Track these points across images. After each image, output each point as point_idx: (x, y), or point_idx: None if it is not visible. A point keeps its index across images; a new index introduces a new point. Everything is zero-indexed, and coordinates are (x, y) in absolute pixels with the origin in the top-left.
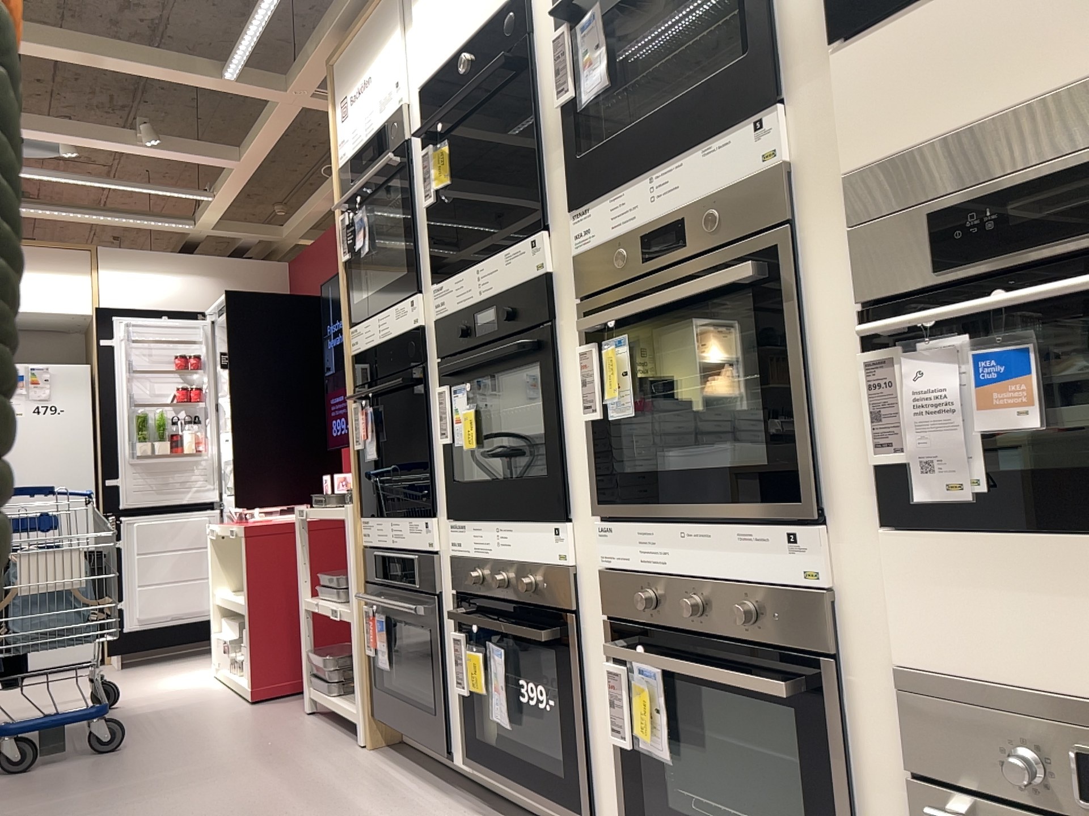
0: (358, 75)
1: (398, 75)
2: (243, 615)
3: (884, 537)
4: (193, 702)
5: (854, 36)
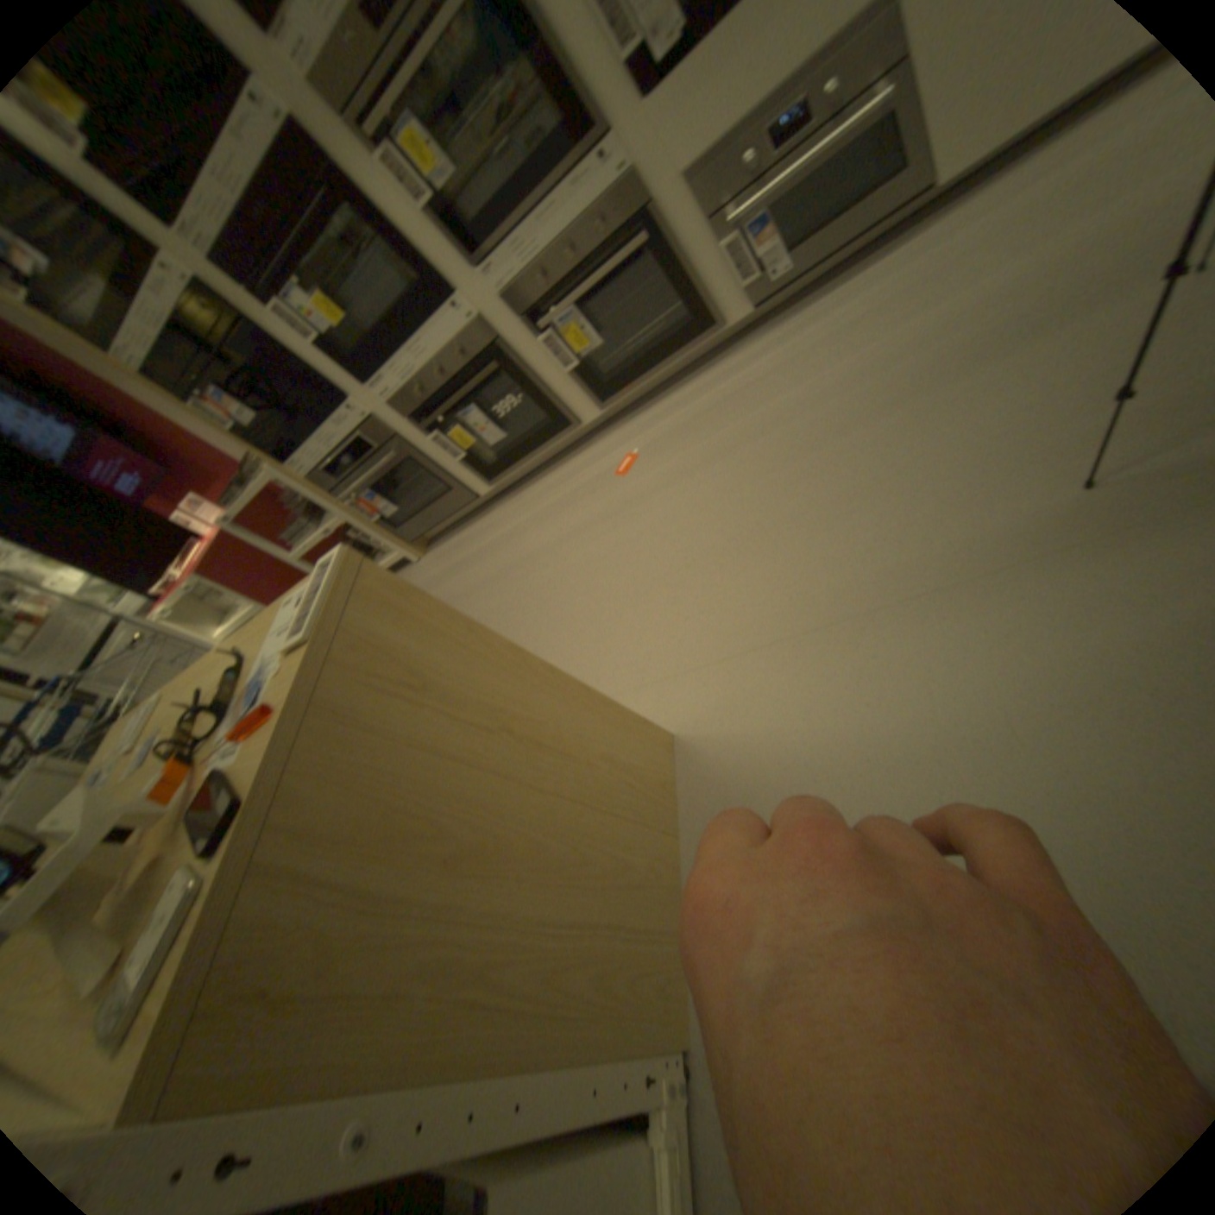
0: None
1: None
2: None
3: (644, 102)
4: None
5: None
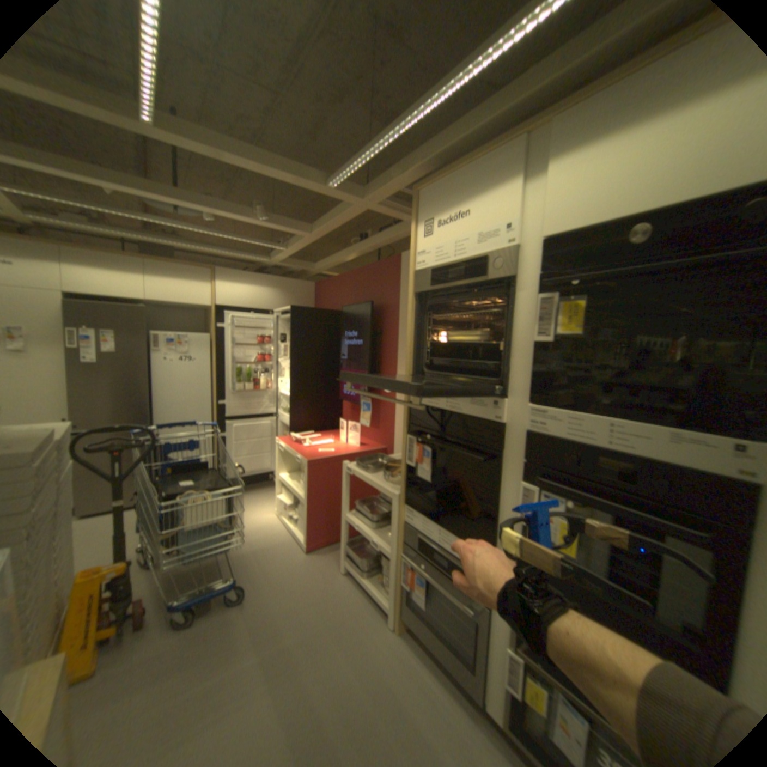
0: (452, 203)
1: (511, 215)
2: (299, 502)
3: None
4: (271, 547)
5: None
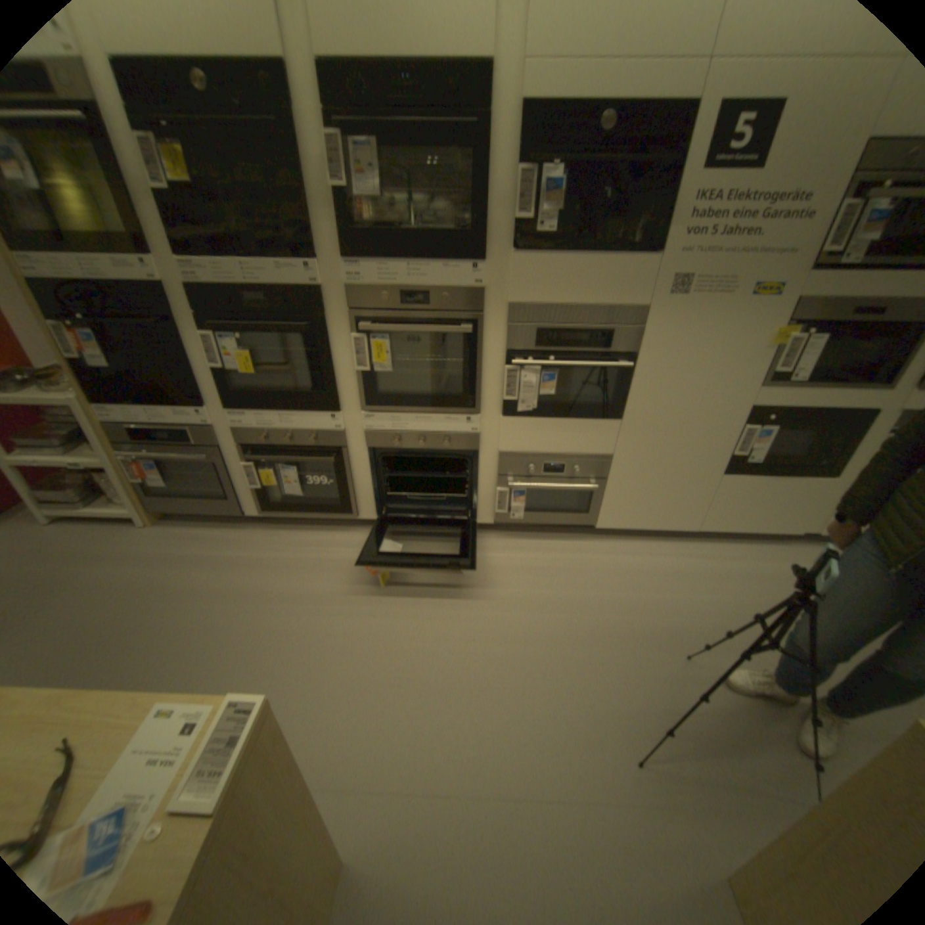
0: None
1: None
2: None
3: (501, 421)
4: None
5: (522, 251)
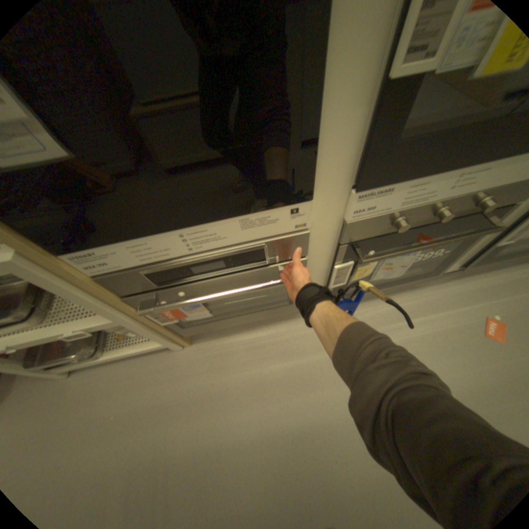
0: None
1: None
2: None
3: None
4: None
5: None
